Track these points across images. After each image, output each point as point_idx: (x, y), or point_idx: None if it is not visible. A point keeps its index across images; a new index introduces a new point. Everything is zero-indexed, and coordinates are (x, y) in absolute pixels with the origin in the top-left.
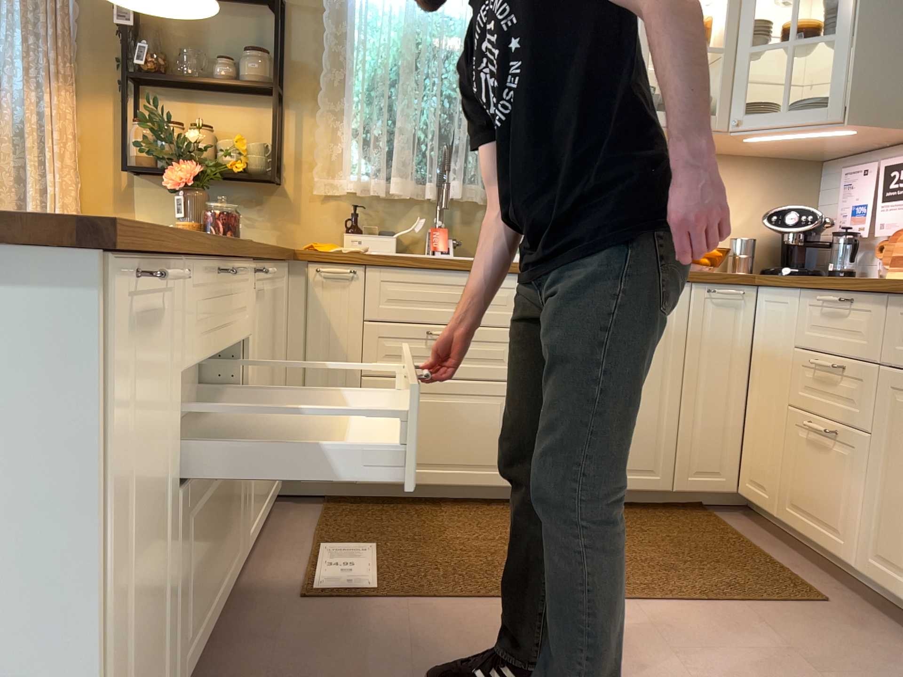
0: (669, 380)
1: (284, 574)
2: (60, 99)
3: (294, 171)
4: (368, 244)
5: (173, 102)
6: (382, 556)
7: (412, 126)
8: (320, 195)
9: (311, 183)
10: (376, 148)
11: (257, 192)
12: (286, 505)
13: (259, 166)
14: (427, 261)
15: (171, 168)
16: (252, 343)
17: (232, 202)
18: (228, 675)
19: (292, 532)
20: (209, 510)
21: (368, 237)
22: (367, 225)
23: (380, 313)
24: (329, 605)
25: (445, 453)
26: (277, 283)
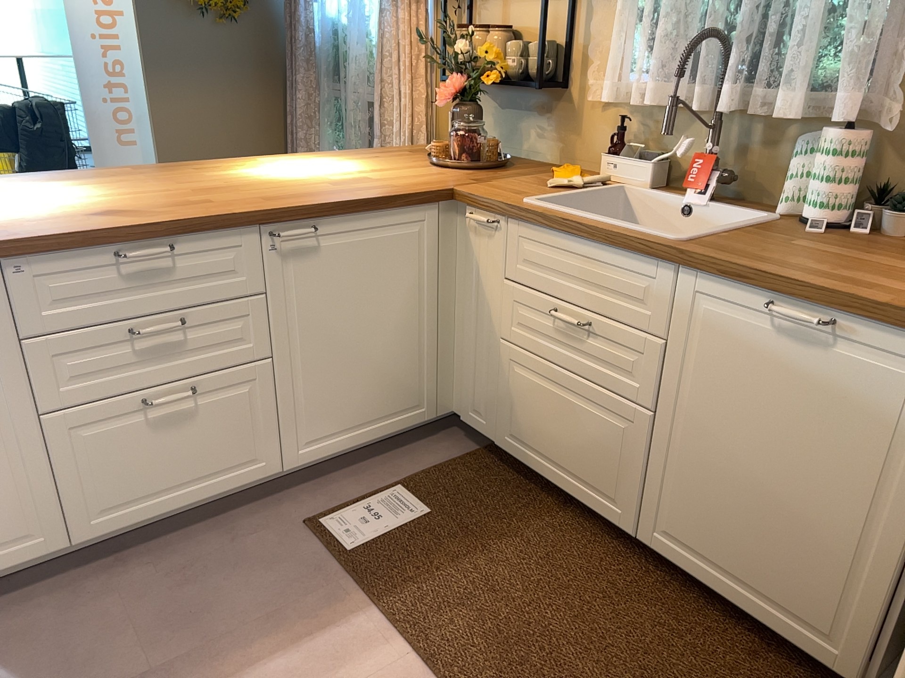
0: (885, 513)
1: (336, 495)
2: (406, 15)
3: (577, 72)
4: (621, 171)
5: (491, 1)
6: (415, 525)
7: (685, 5)
8: (595, 102)
9: (590, 87)
10: (641, 42)
11: (545, 98)
12: (455, 434)
13: (534, 71)
14: (557, 221)
15: (448, 82)
16: (289, 296)
17: (527, 110)
18: (184, 545)
19: (410, 462)
20: (156, 428)
21: (622, 161)
22: (630, 146)
23: (518, 273)
24: (308, 540)
25: (565, 454)
26: (394, 229)
